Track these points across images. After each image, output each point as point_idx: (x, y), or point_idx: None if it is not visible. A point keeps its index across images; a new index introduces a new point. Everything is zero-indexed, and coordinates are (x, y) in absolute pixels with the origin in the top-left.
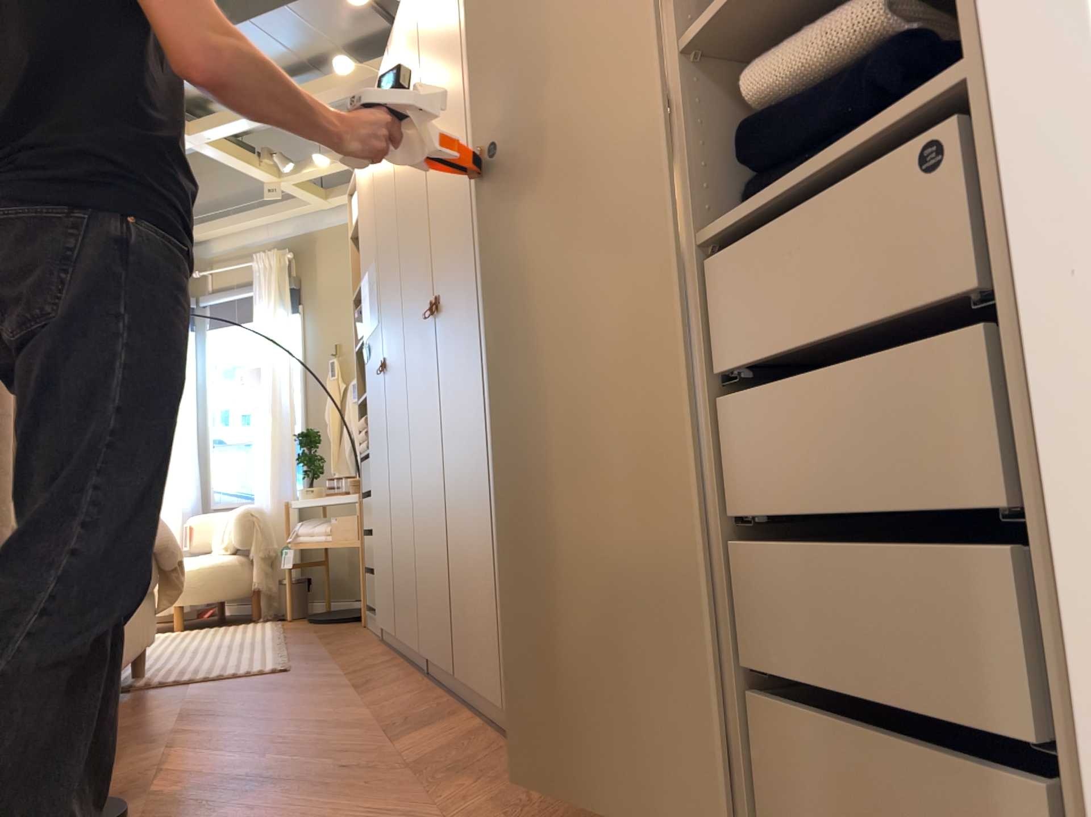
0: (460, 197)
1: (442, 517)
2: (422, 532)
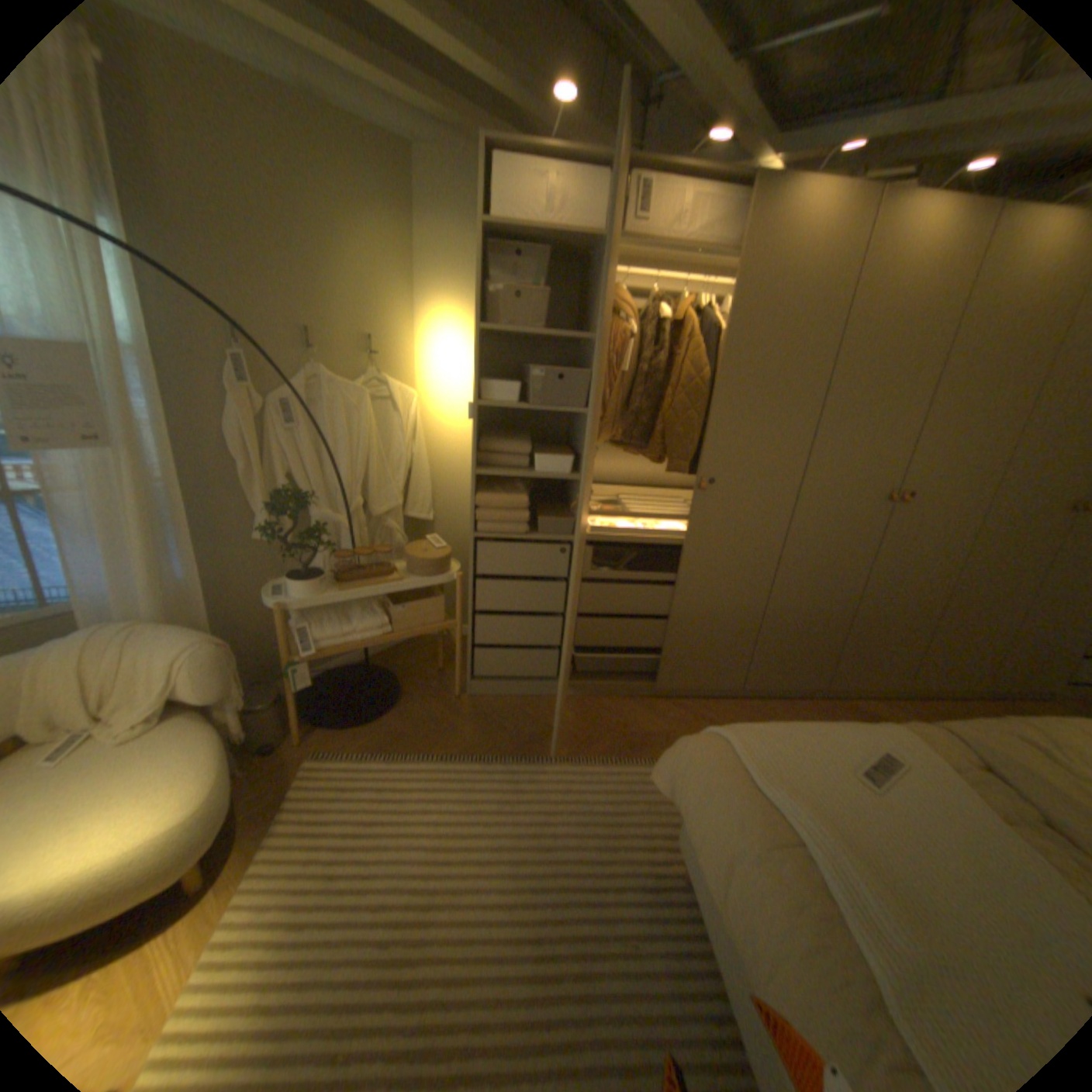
0: (987, 453)
1: (839, 620)
2: (773, 627)
